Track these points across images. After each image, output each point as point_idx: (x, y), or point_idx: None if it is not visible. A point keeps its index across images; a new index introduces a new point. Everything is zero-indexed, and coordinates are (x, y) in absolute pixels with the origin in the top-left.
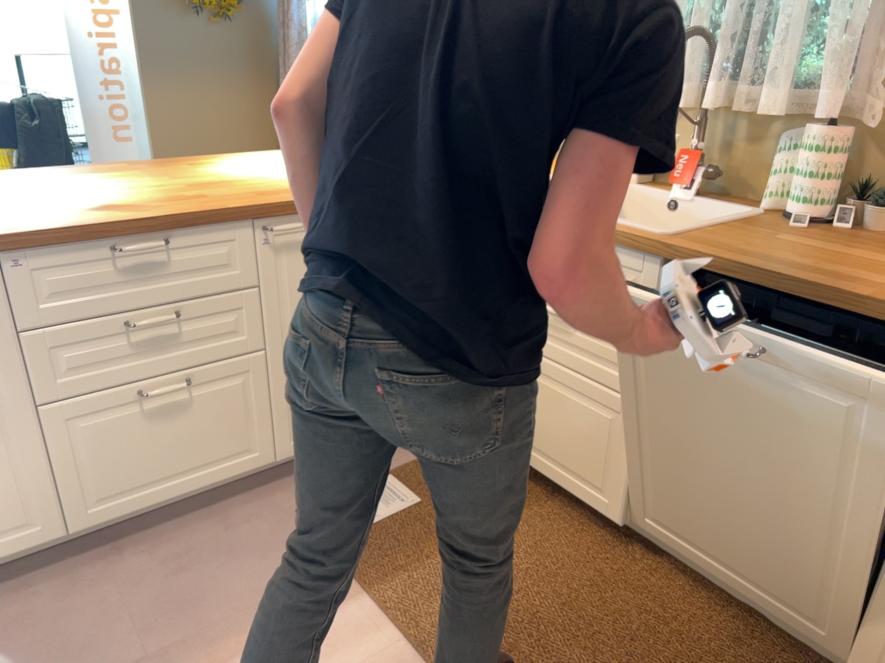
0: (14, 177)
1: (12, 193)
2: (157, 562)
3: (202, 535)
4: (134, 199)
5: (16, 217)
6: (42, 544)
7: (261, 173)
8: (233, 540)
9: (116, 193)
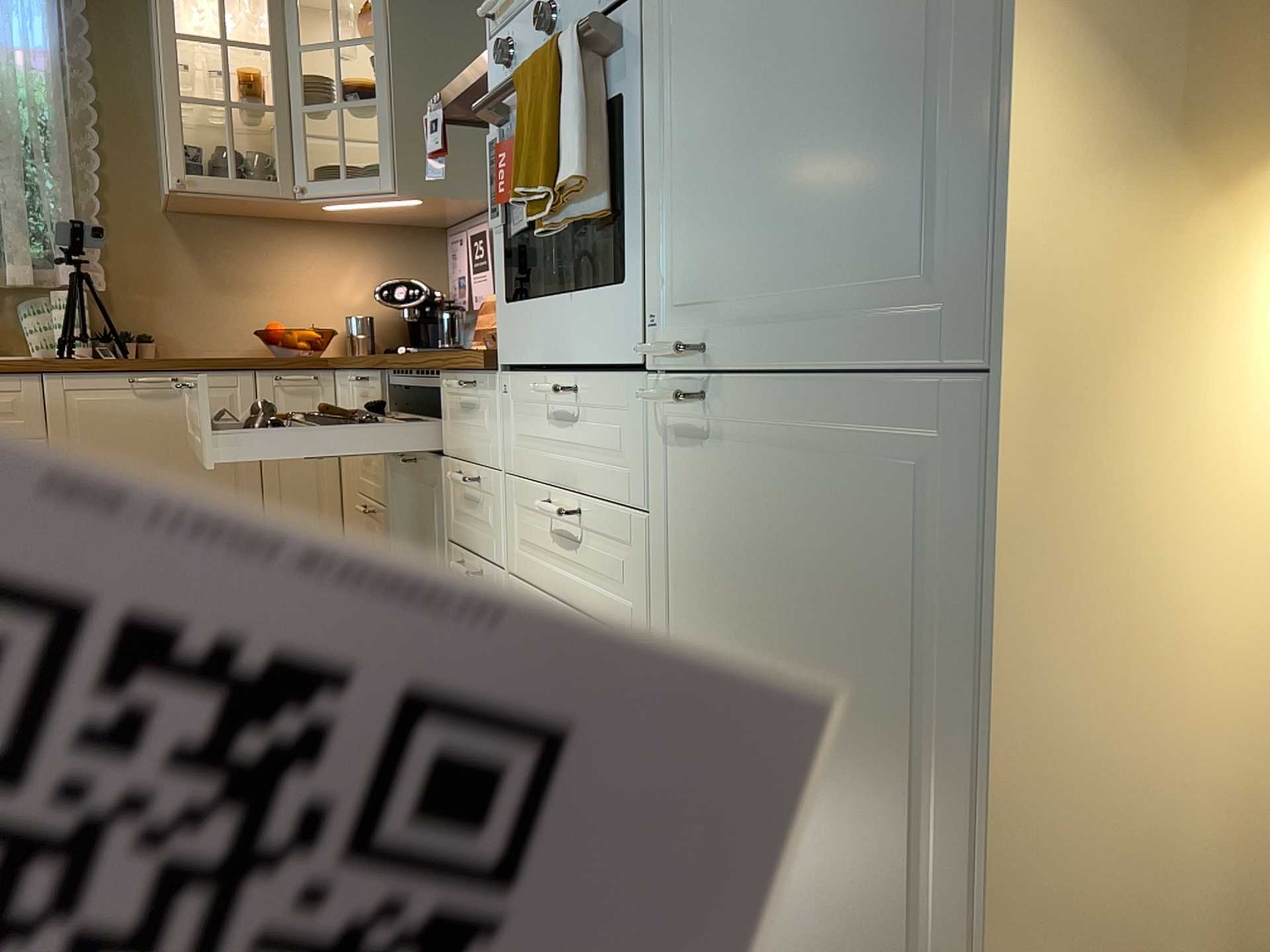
0: None
1: None
2: None
3: None
4: None
5: None
6: None
7: None
8: None
9: None
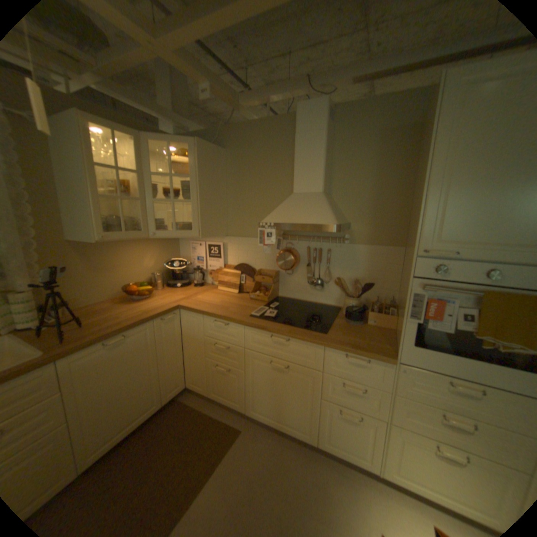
0: None
1: None
2: None
3: None
4: None
5: None
6: None
7: None
8: None
9: None
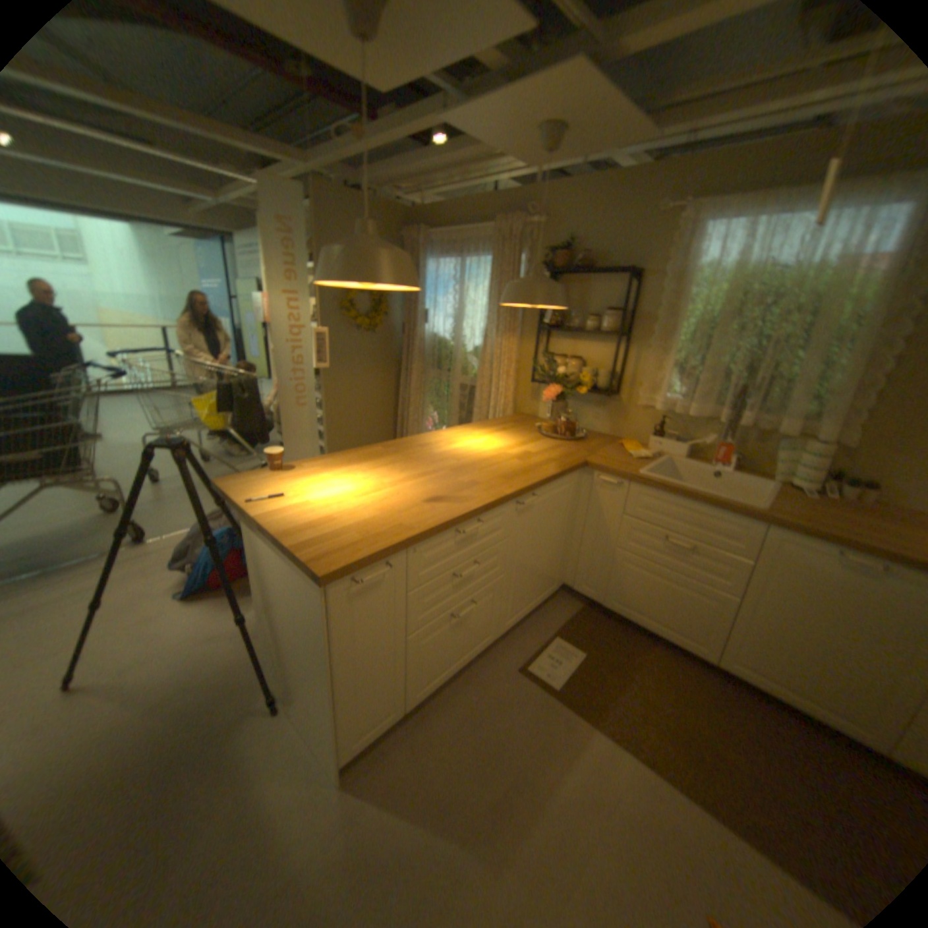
0: (328, 465)
1: (352, 485)
2: (455, 724)
3: (472, 698)
4: (437, 487)
5: (393, 513)
6: (391, 725)
7: (472, 453)
8: (493, 700)
9: (418, 482)
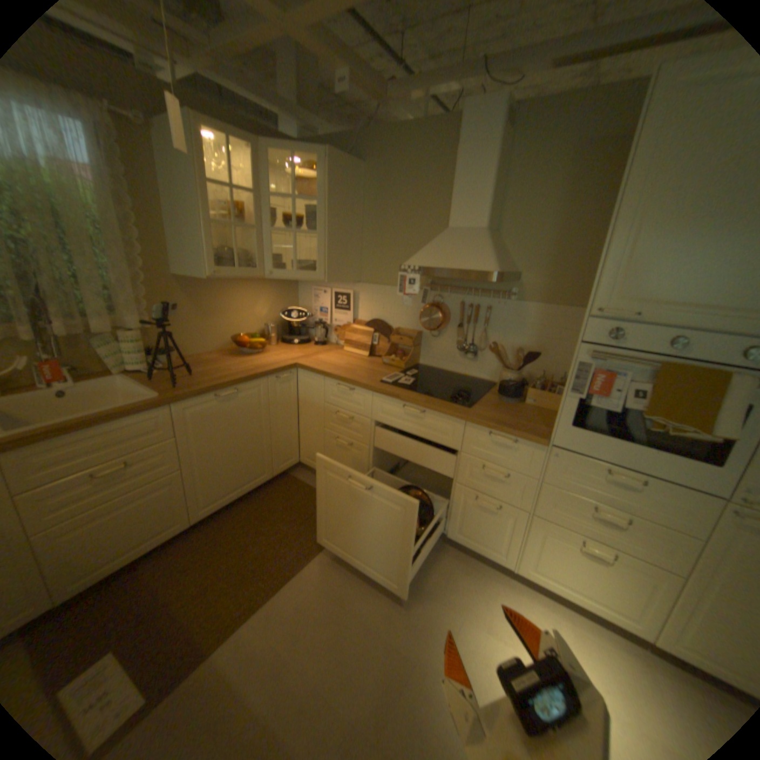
0: None
1: None
2: None
3: None
4: None
5: None
6: None
7: None
8: None
9: None
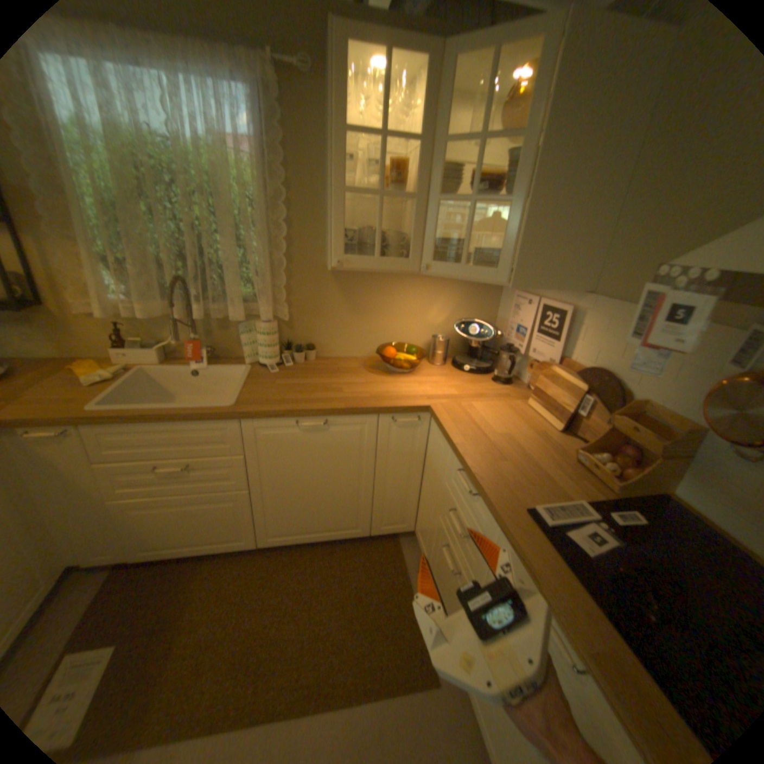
0: None
1: None
2: None
3: None
4: None
5: None
6: None
7: None
8: None
9: None
